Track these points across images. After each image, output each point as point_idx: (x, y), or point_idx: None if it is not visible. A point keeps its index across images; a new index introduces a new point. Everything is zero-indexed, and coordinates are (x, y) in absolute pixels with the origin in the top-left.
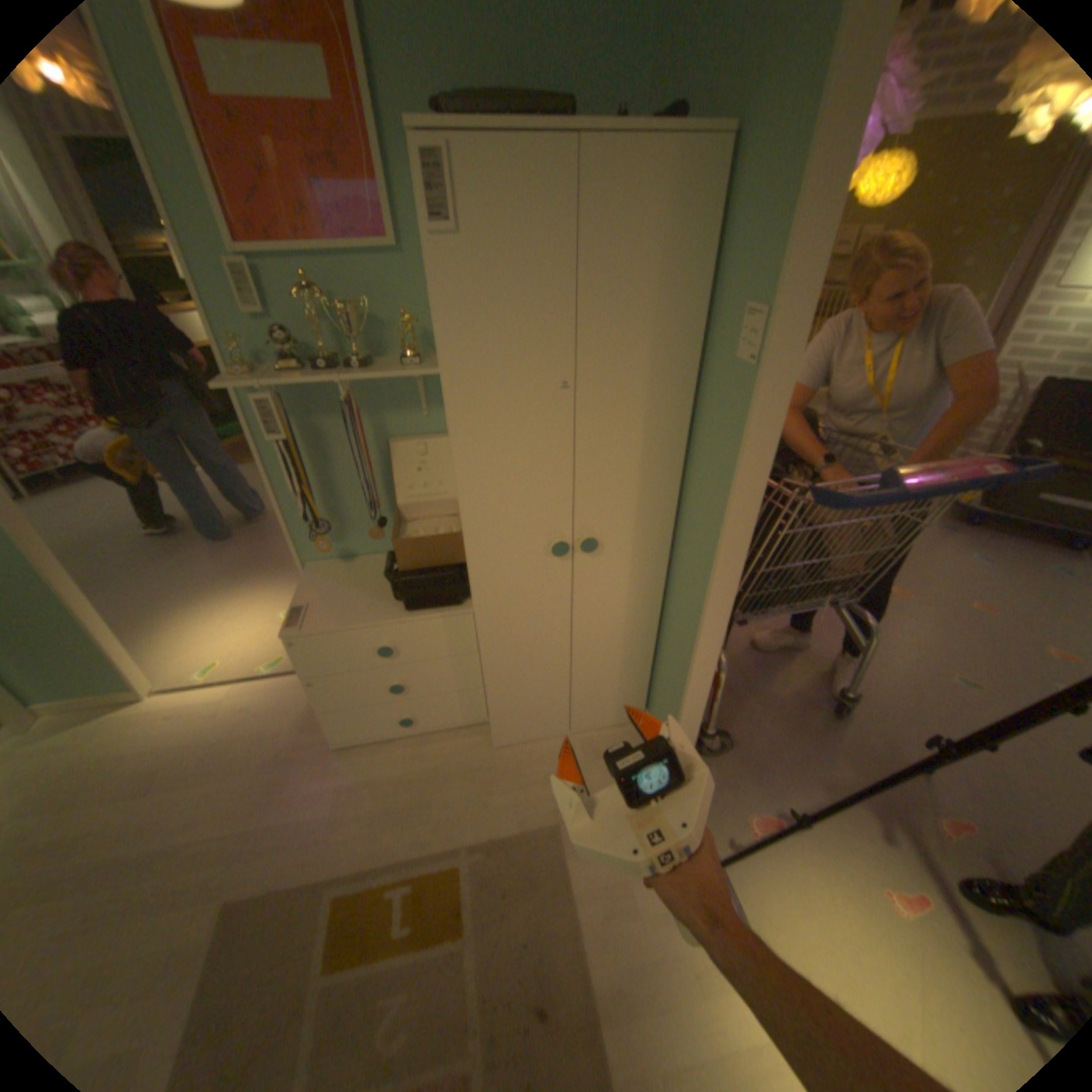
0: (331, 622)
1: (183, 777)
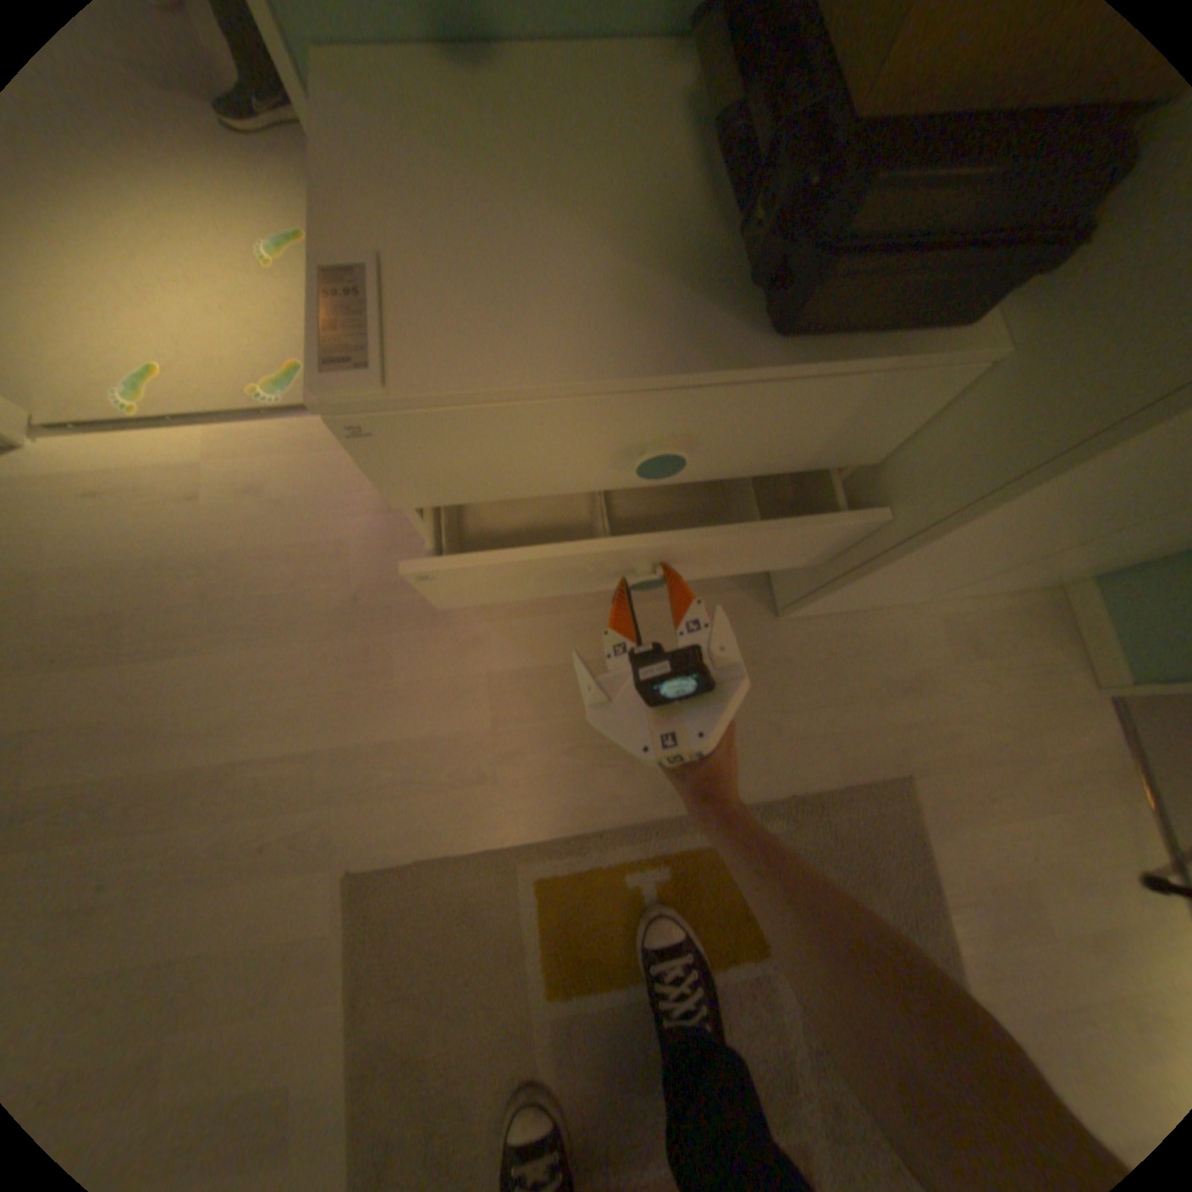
0: (499, 350)
1: (176, 627)
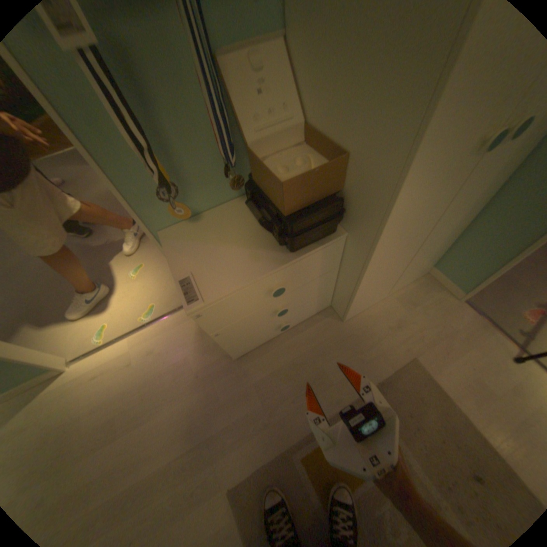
0: (228, 283)
1: (135, 415)
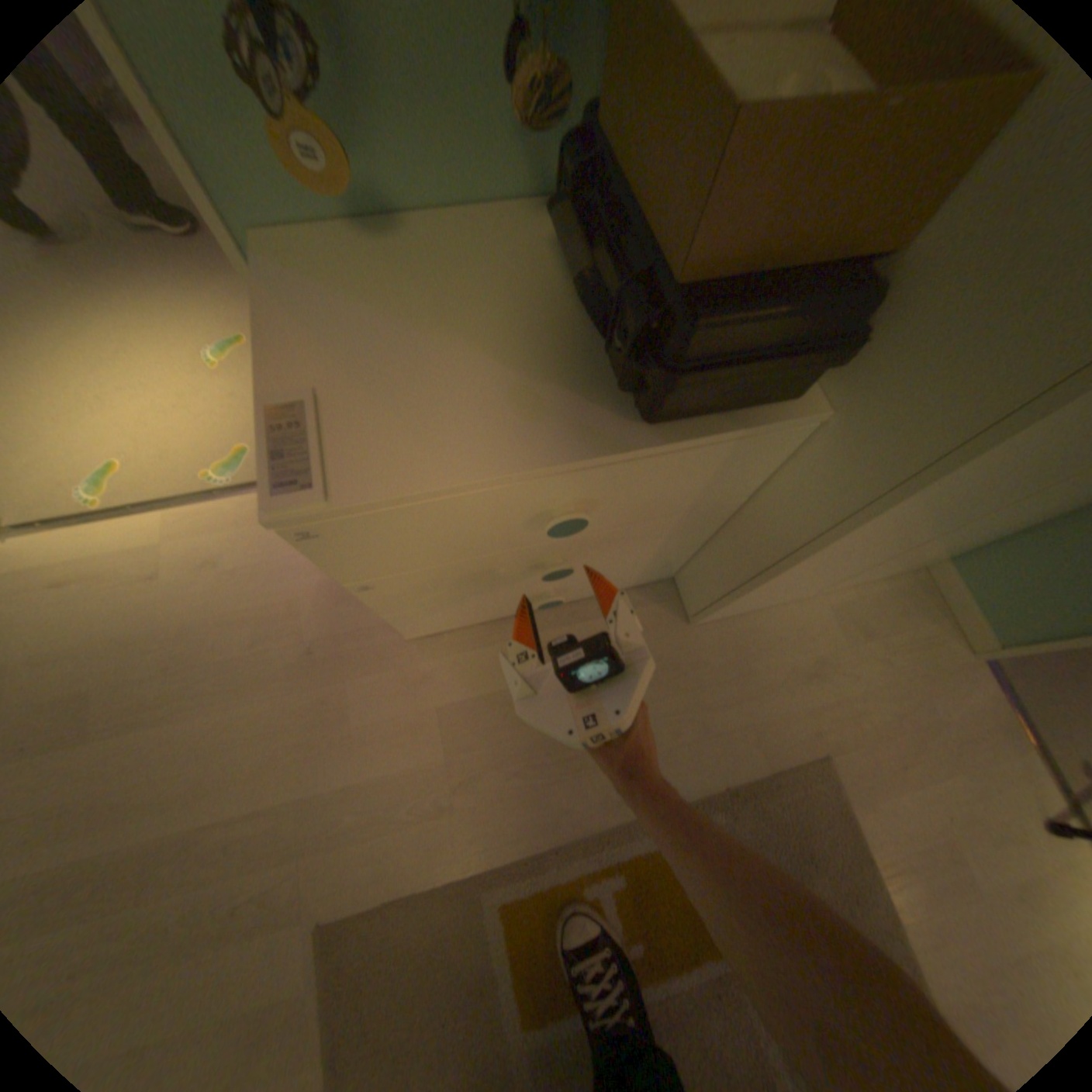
0: (422, 461)
1: (142, 701)
